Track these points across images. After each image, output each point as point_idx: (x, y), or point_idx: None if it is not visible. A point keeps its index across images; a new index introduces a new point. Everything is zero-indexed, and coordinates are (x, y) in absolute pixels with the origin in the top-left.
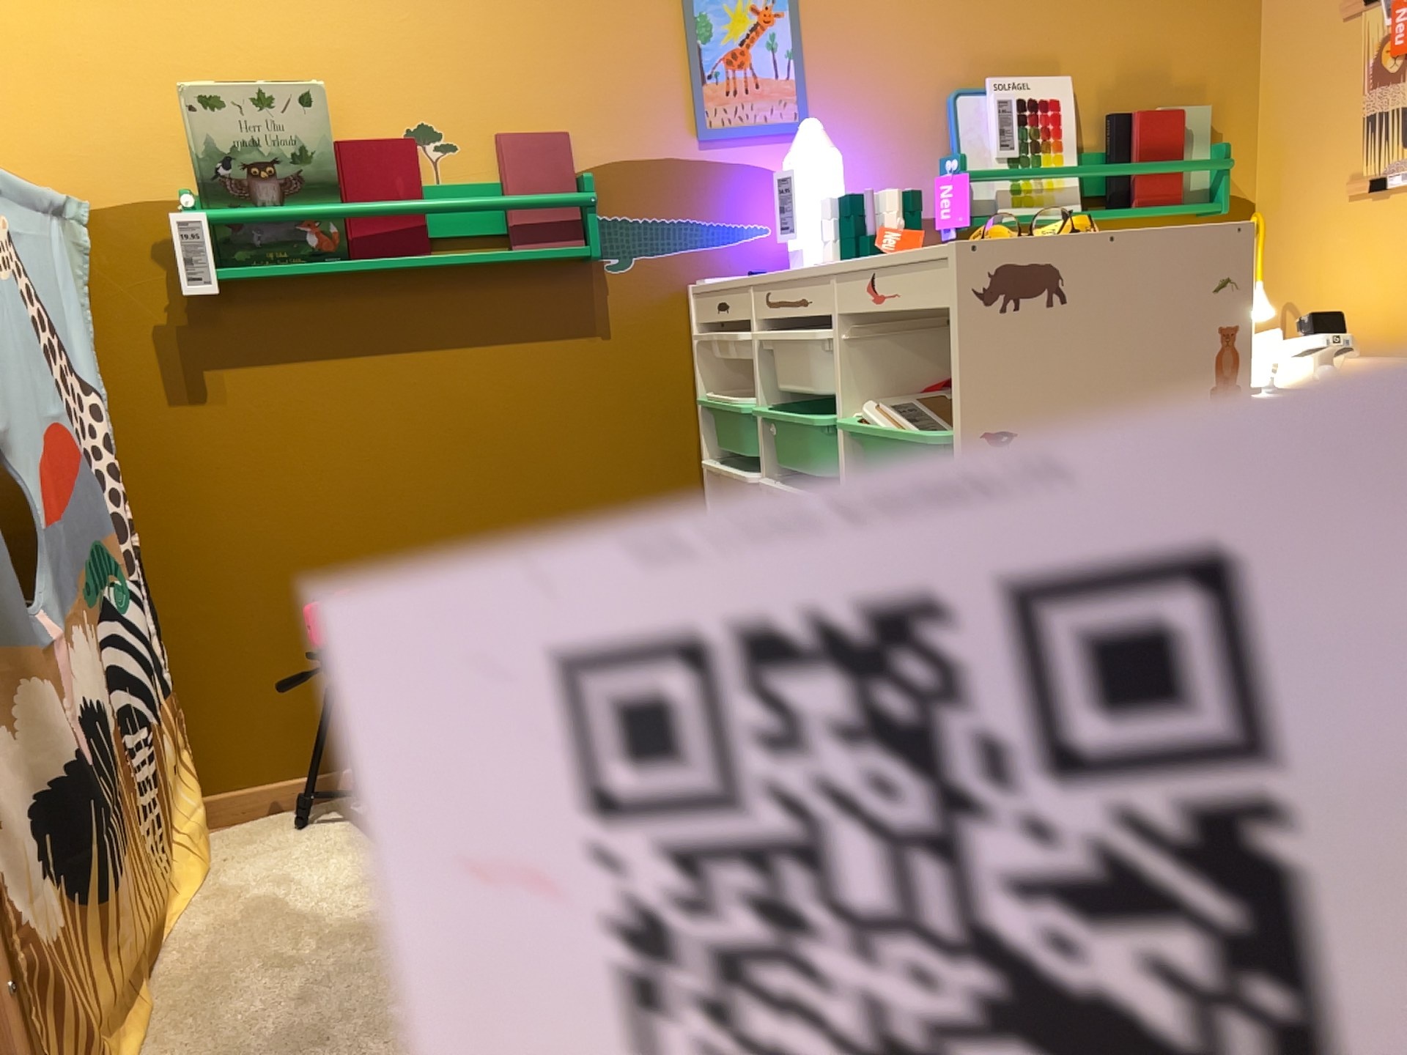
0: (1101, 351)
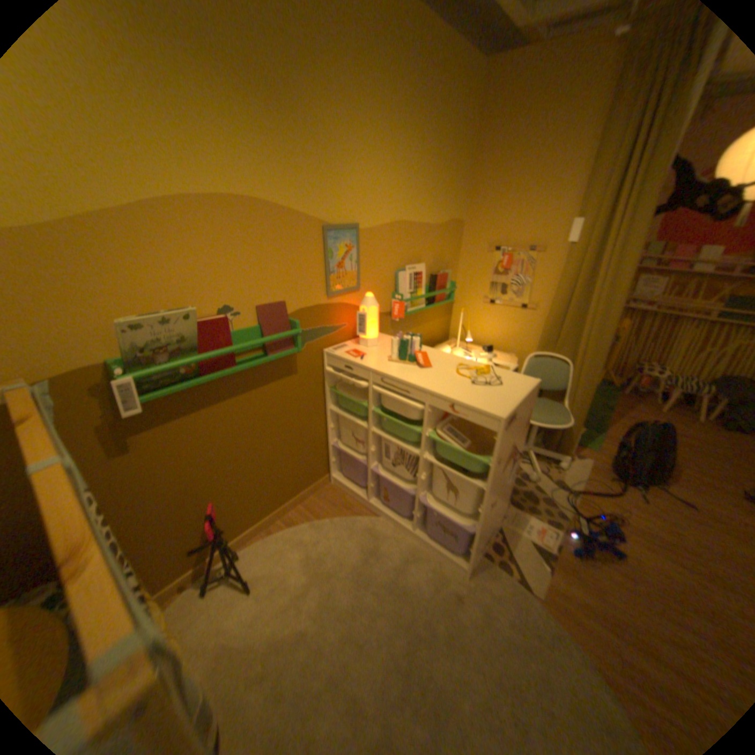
0: (516, 428)
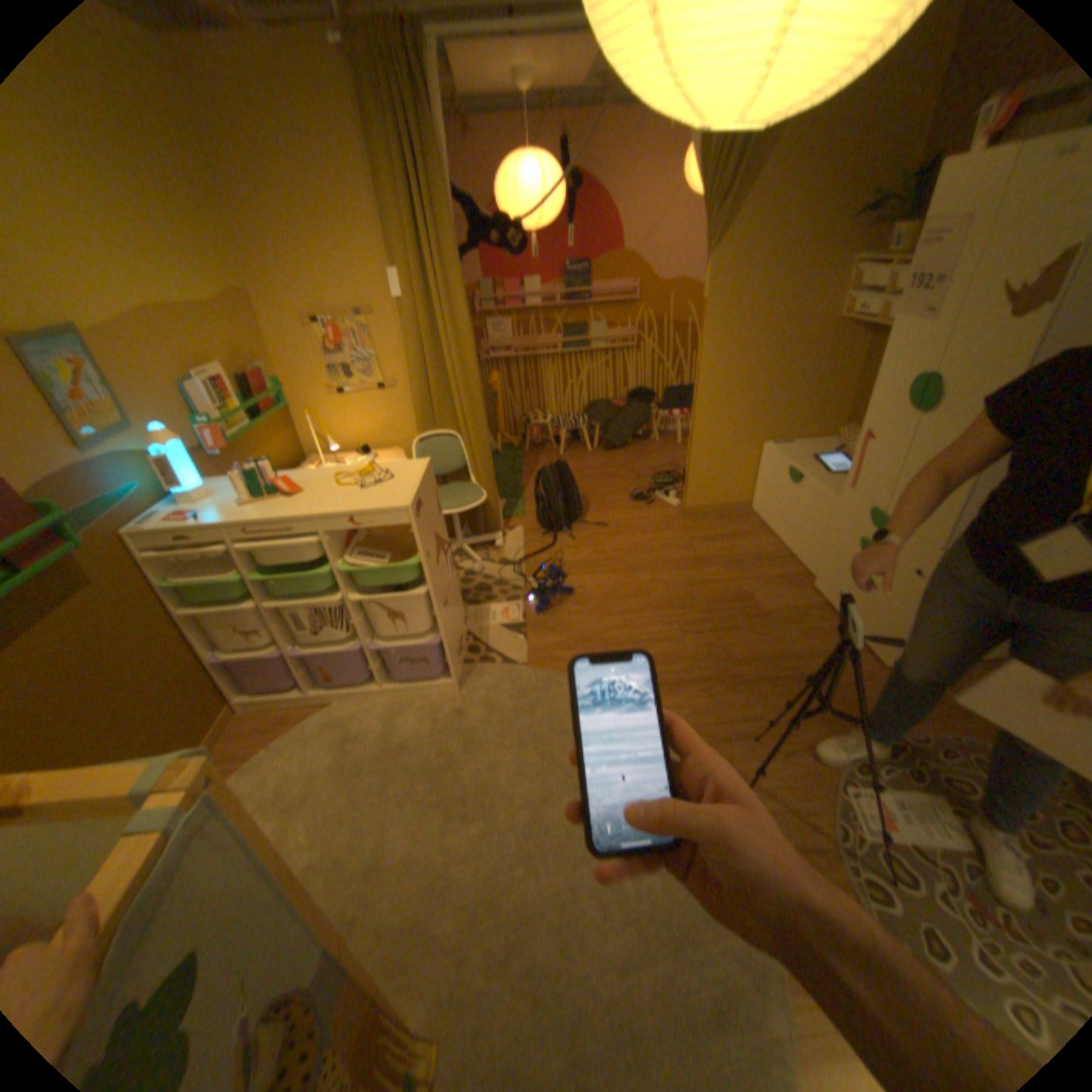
0: (428, 514)
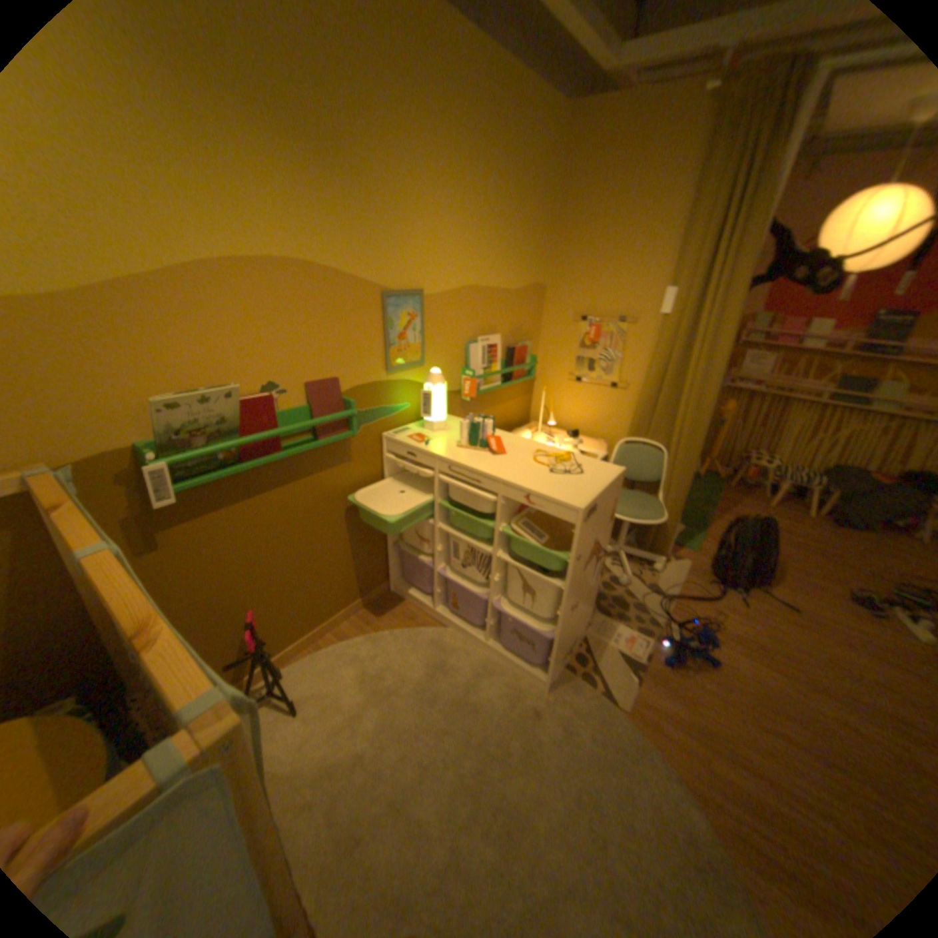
0: (598, 521)
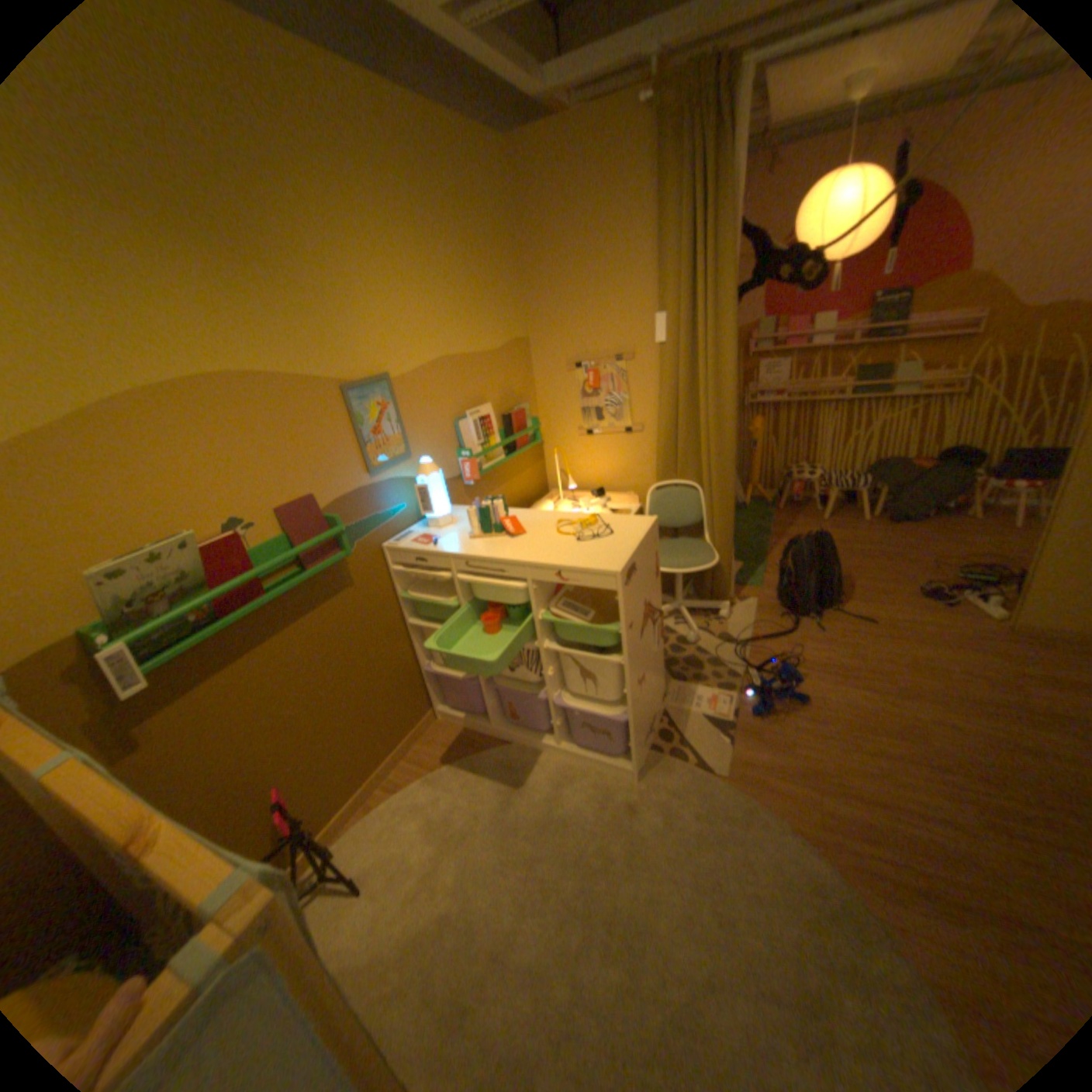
0: (641, 581)
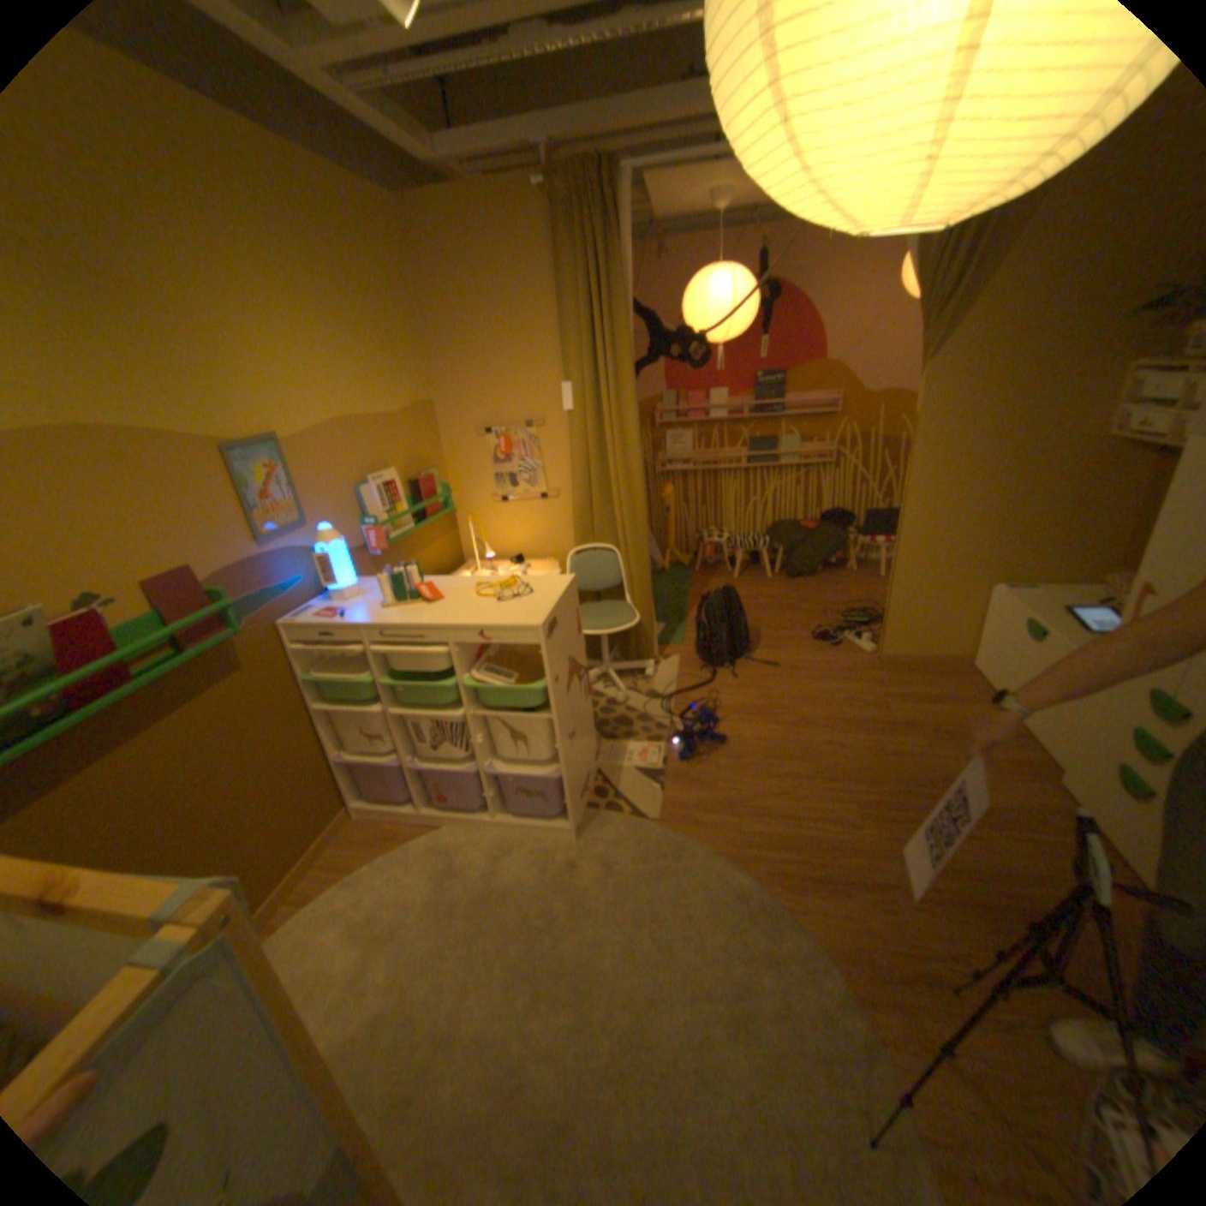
0: (564, 636)
